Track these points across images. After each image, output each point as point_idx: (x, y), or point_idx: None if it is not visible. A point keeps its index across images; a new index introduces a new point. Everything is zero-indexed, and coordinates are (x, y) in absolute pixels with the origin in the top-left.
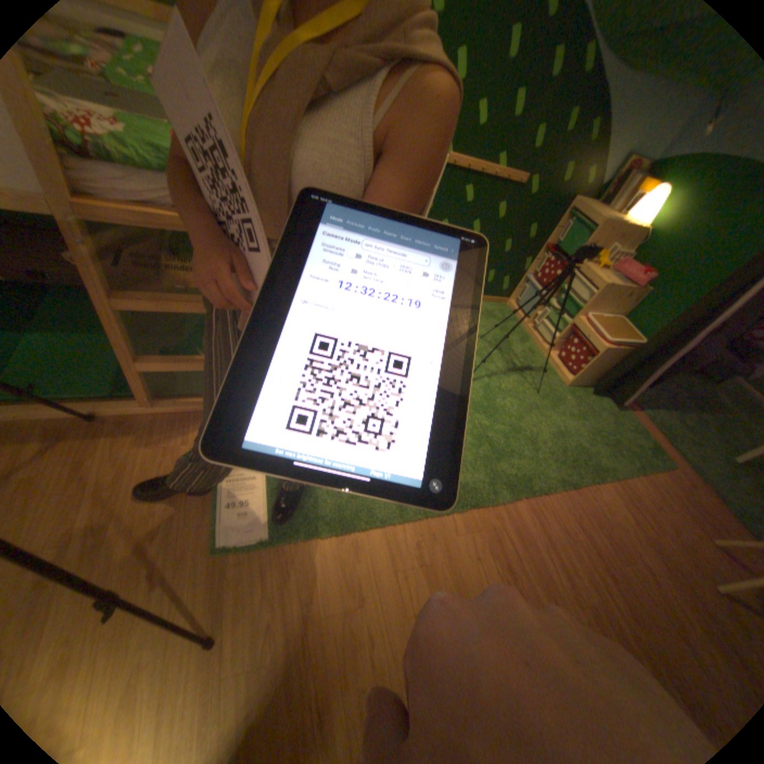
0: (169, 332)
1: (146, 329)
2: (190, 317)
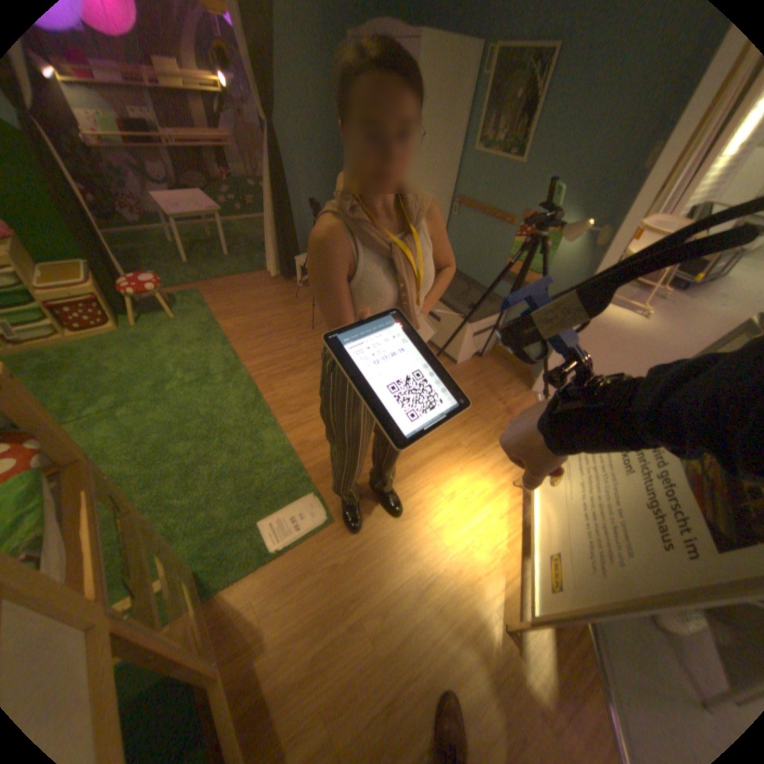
0: None
1: None
2: None
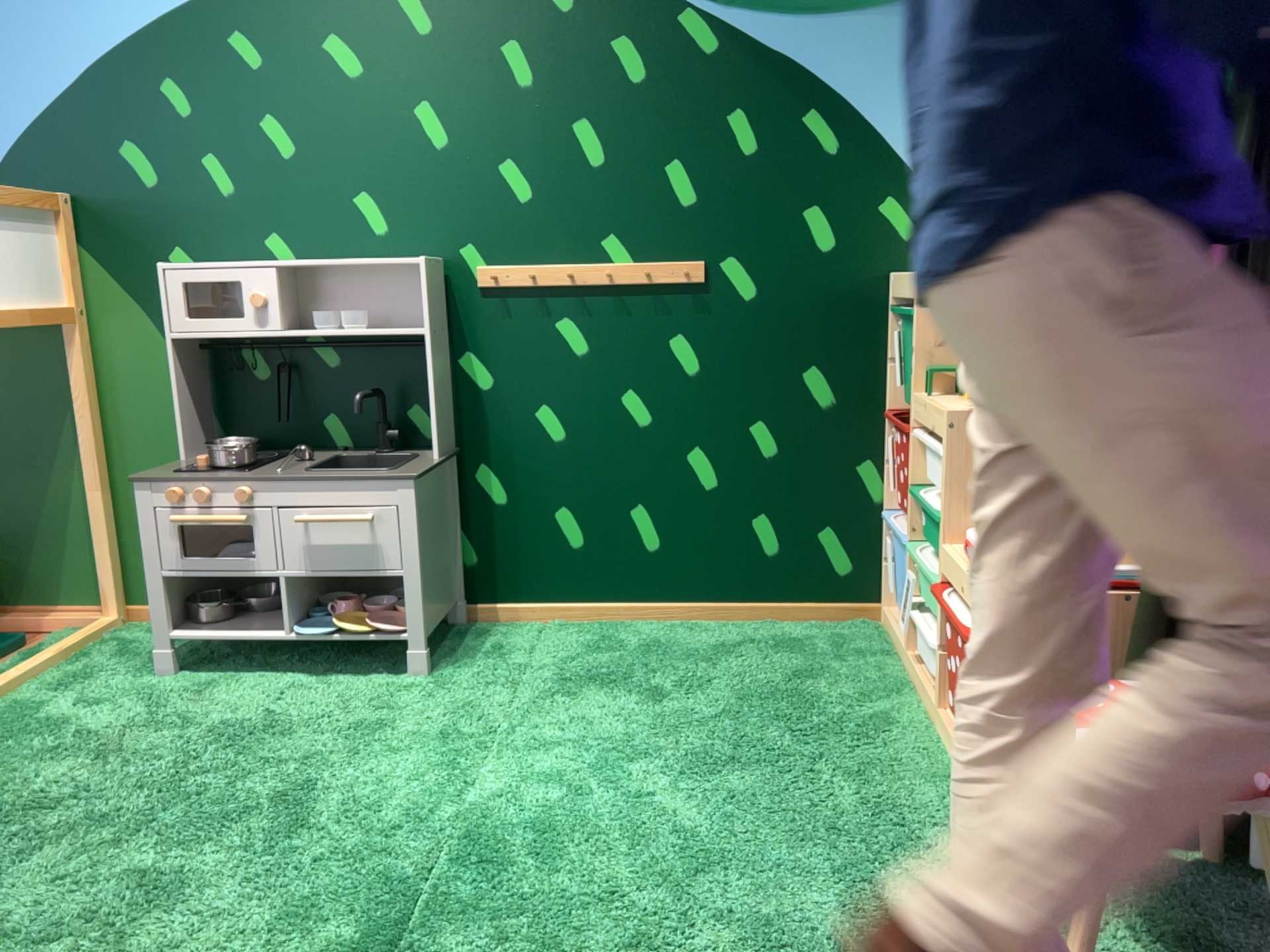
0: None
1: None
2: None
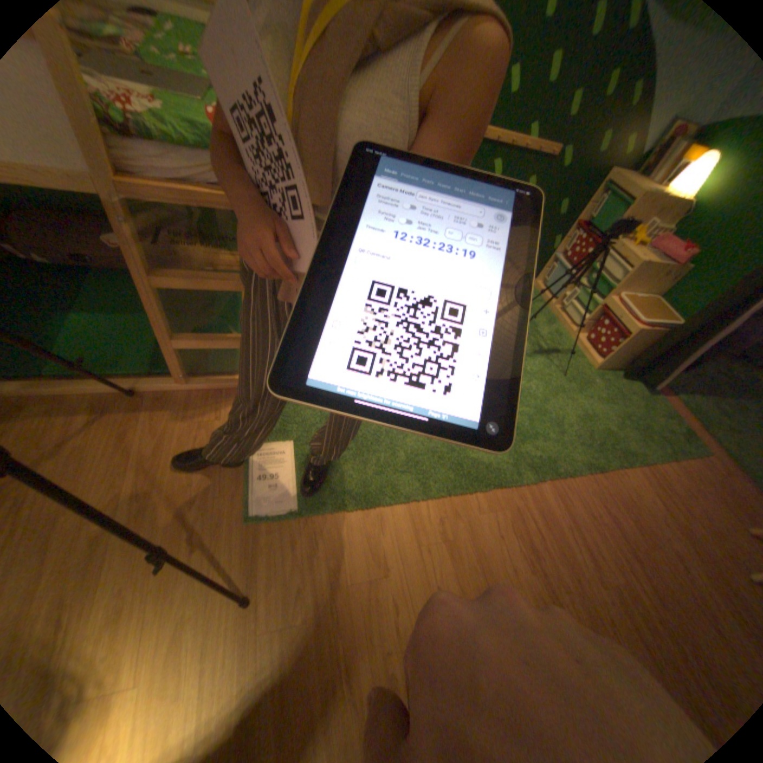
0: (200, 312)
1: (179, 309)
2: (219, 298)
